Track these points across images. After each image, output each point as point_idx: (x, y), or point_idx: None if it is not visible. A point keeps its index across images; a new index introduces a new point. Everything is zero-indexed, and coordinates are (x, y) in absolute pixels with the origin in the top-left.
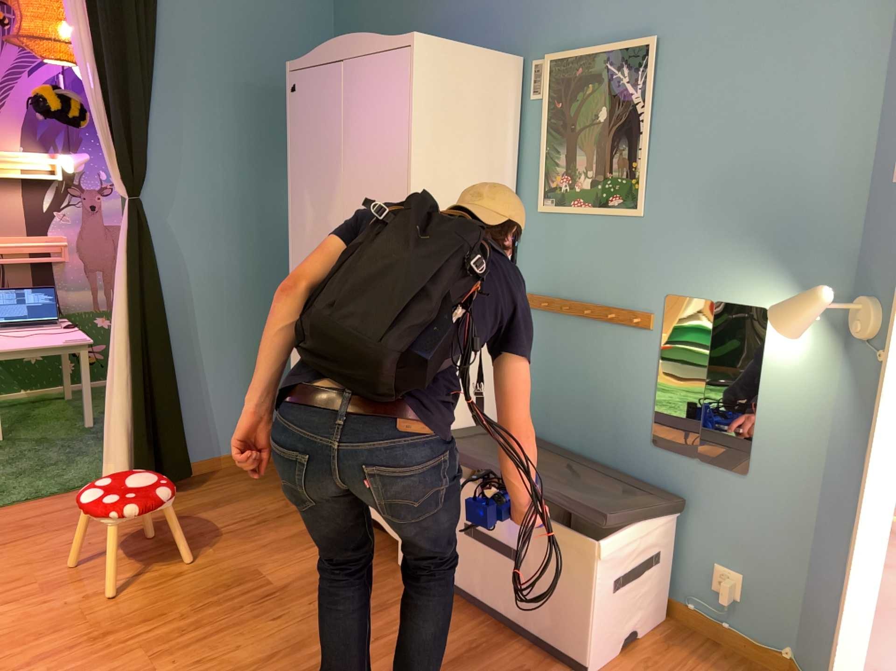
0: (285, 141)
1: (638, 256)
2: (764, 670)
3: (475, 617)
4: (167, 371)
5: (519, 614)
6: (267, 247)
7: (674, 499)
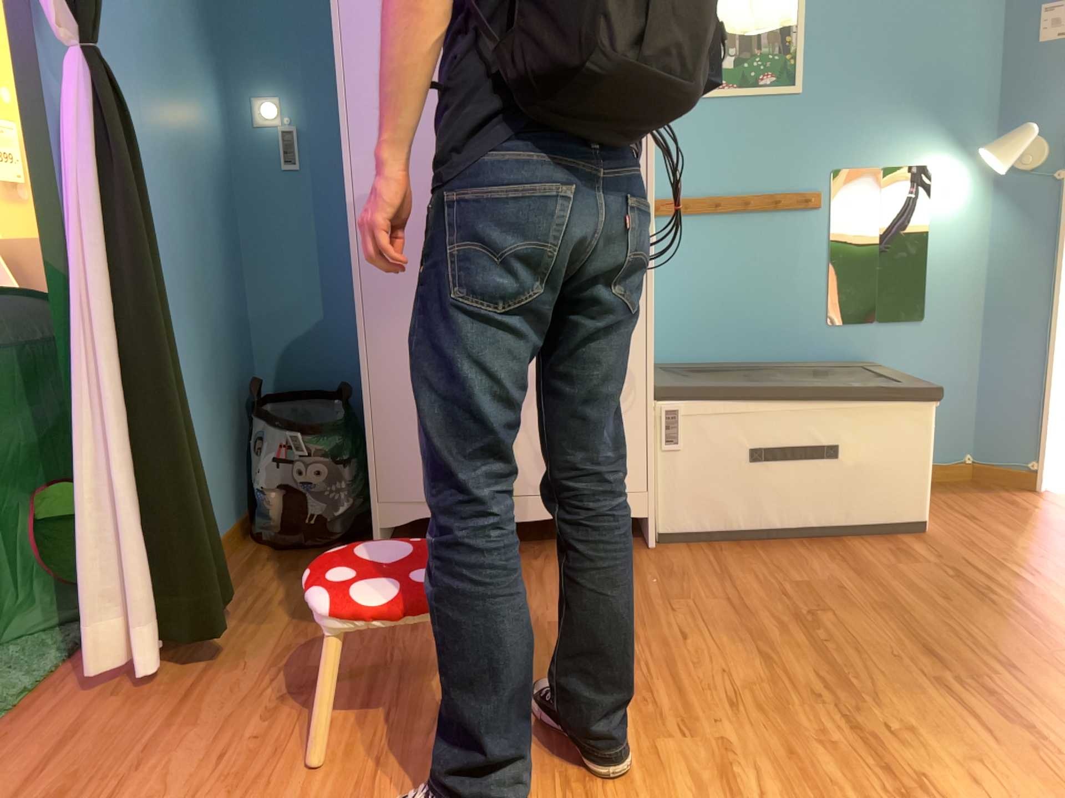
0: (181, 2)
1: (797, 136)
2: (957, 482)
3: (785, 545)
4: (181, 403)
5: (831, 516)
6: (187, 186)
7: (872, 364)
